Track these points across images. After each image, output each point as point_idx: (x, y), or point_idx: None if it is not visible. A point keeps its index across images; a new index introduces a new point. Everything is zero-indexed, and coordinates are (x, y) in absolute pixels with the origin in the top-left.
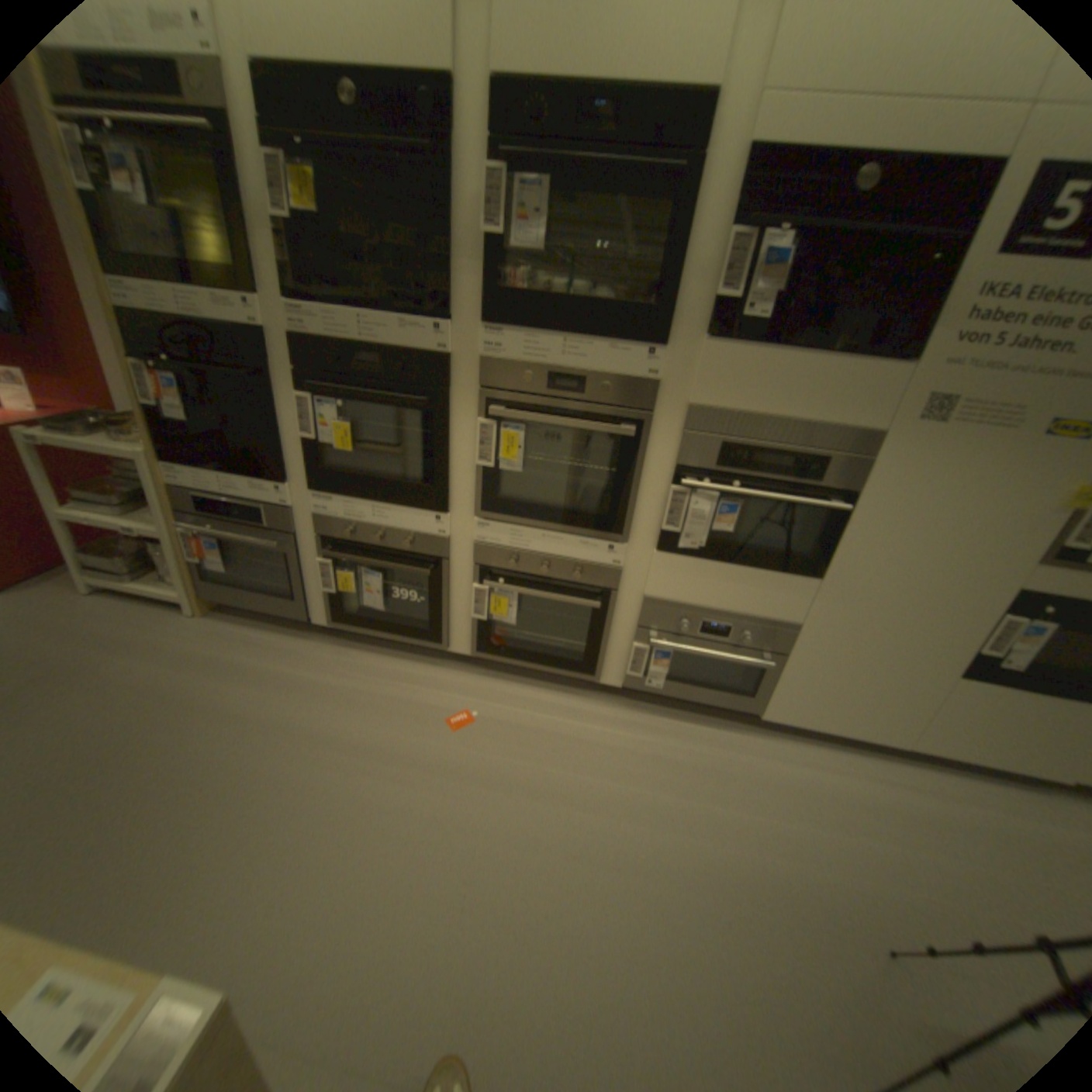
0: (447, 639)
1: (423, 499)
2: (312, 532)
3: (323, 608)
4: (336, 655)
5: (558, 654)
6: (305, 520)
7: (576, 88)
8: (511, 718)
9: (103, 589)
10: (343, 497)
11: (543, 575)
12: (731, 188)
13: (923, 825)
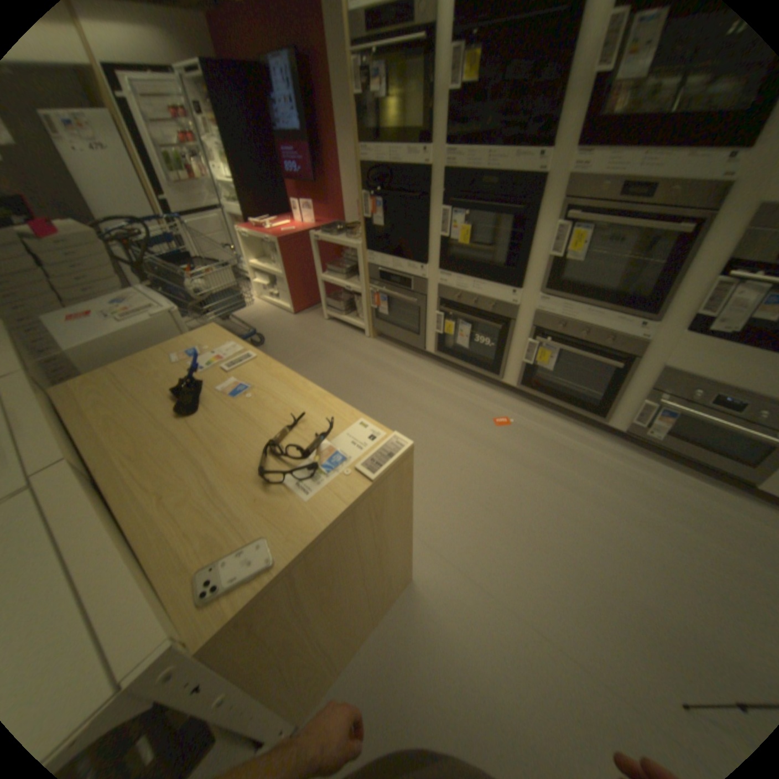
0: (503, 373)
1: (507, 278)
2: (435, 295)
3: (433, 342)
4: (436, 370)
5: (580, 398)
6: (433, 288)
7: None
8: (535, 430)
9: (332, 318)
10: (457, 274)
11: (582, 339)
12: None
13: None
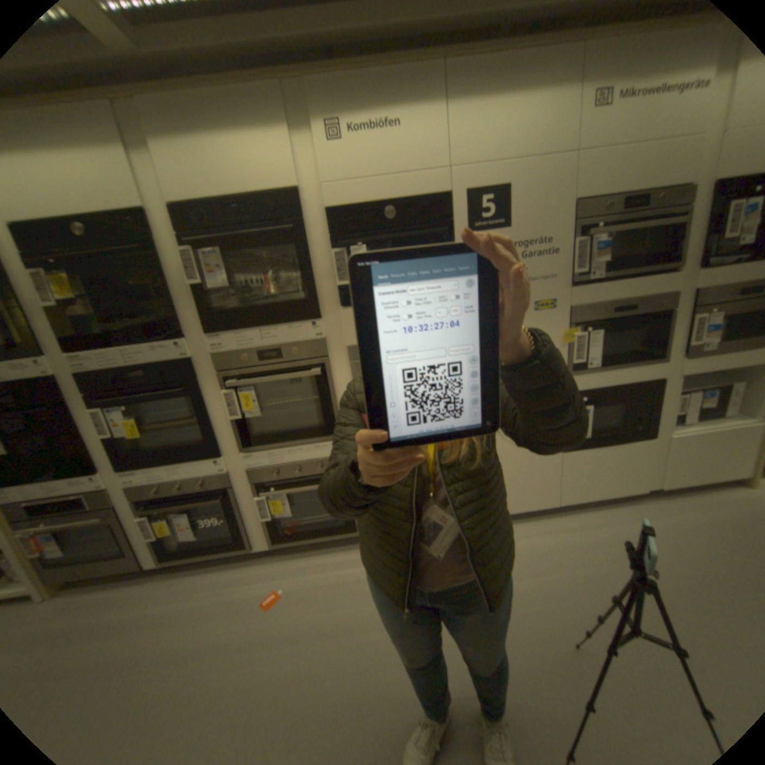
0: (247, 544)
1: (199, 453)
2: (124, 502)
3: (147, 555)
4: (166, 588)
5: (328, 526)
6: (116, 496)
7: (217, 200)
8: (305, 585)
9: None
10: (140, 470)
11: (296, 477)
12: (322, 231)
13: (578, 553)
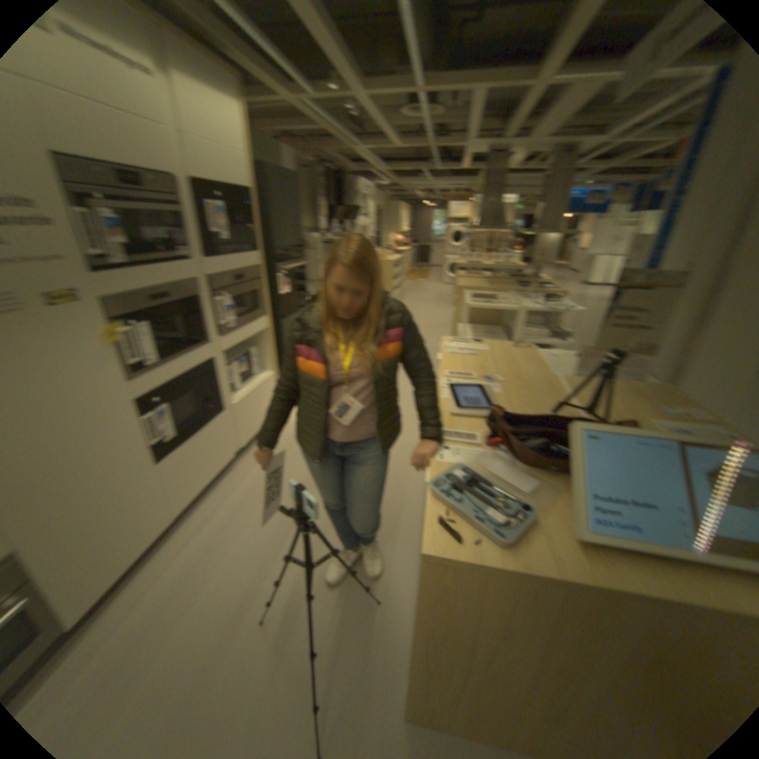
0: None
1: None
2: None
3: None
4: None
5: None
6: None
7: None
8: None
9: None
10: None
11: None
12: None
13: (207, 549)
